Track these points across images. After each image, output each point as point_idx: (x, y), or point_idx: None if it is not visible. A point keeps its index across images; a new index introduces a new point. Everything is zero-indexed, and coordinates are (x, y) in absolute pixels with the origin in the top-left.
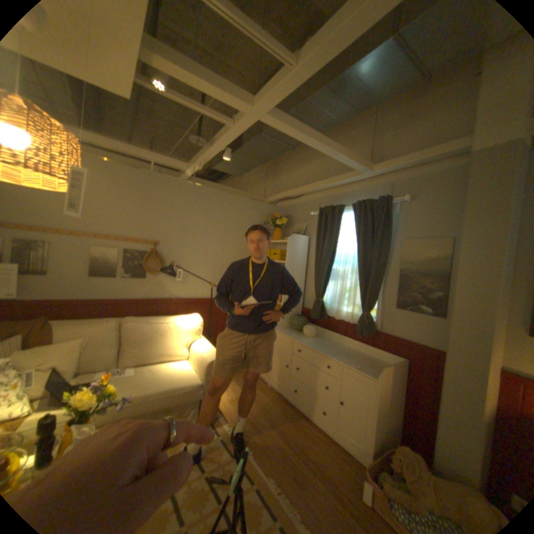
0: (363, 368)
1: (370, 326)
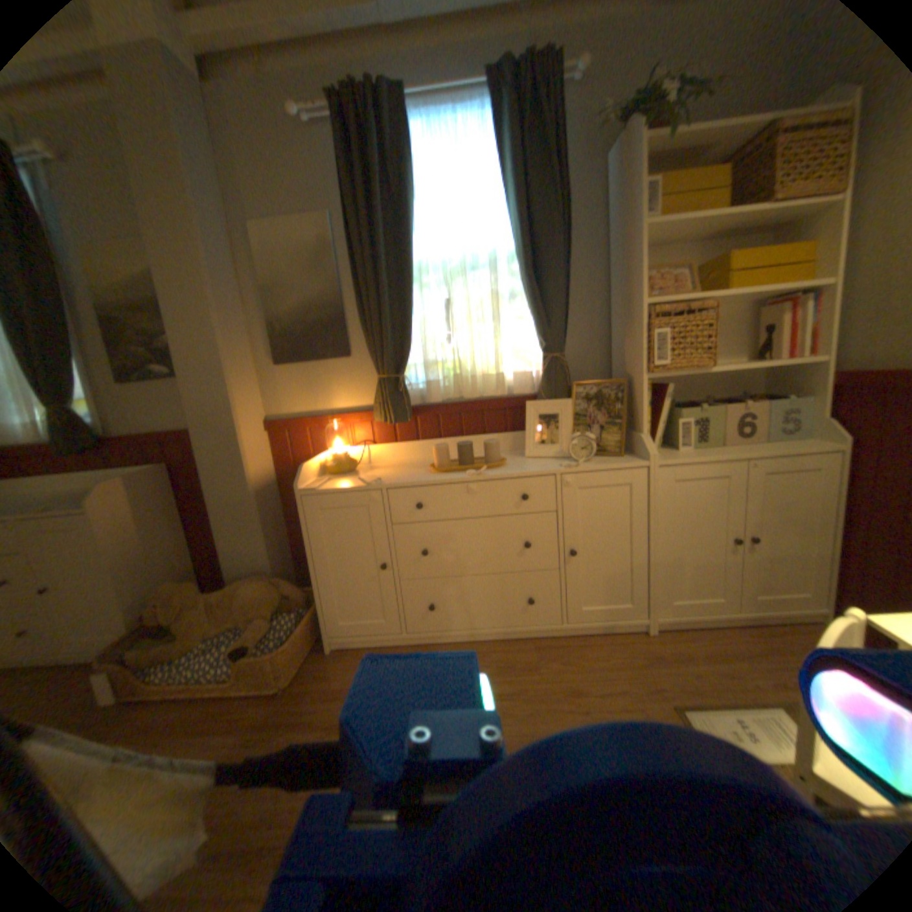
0: (66, 505)
1: (78, 432)
